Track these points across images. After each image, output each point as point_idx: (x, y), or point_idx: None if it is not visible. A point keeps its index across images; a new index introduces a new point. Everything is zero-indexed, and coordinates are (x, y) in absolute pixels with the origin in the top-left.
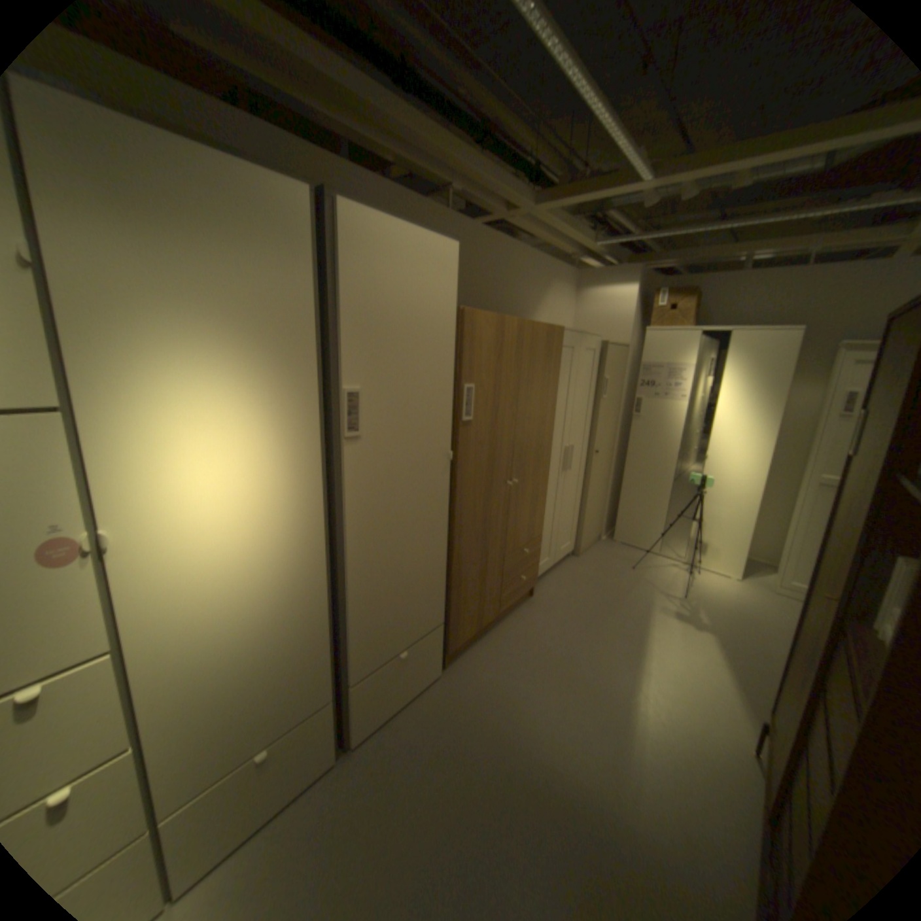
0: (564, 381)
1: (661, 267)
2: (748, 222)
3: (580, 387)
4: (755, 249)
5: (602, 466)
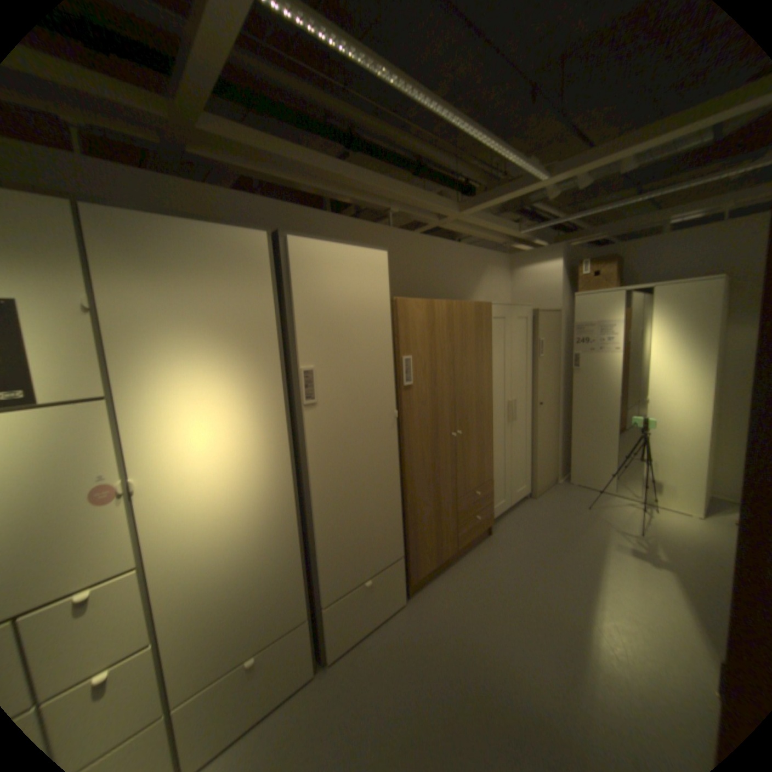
0: (500, 346)
1: (585, 242)
2: (653, 195)
3: (517, 350)
4: (669, 215)
5: (549, 416)
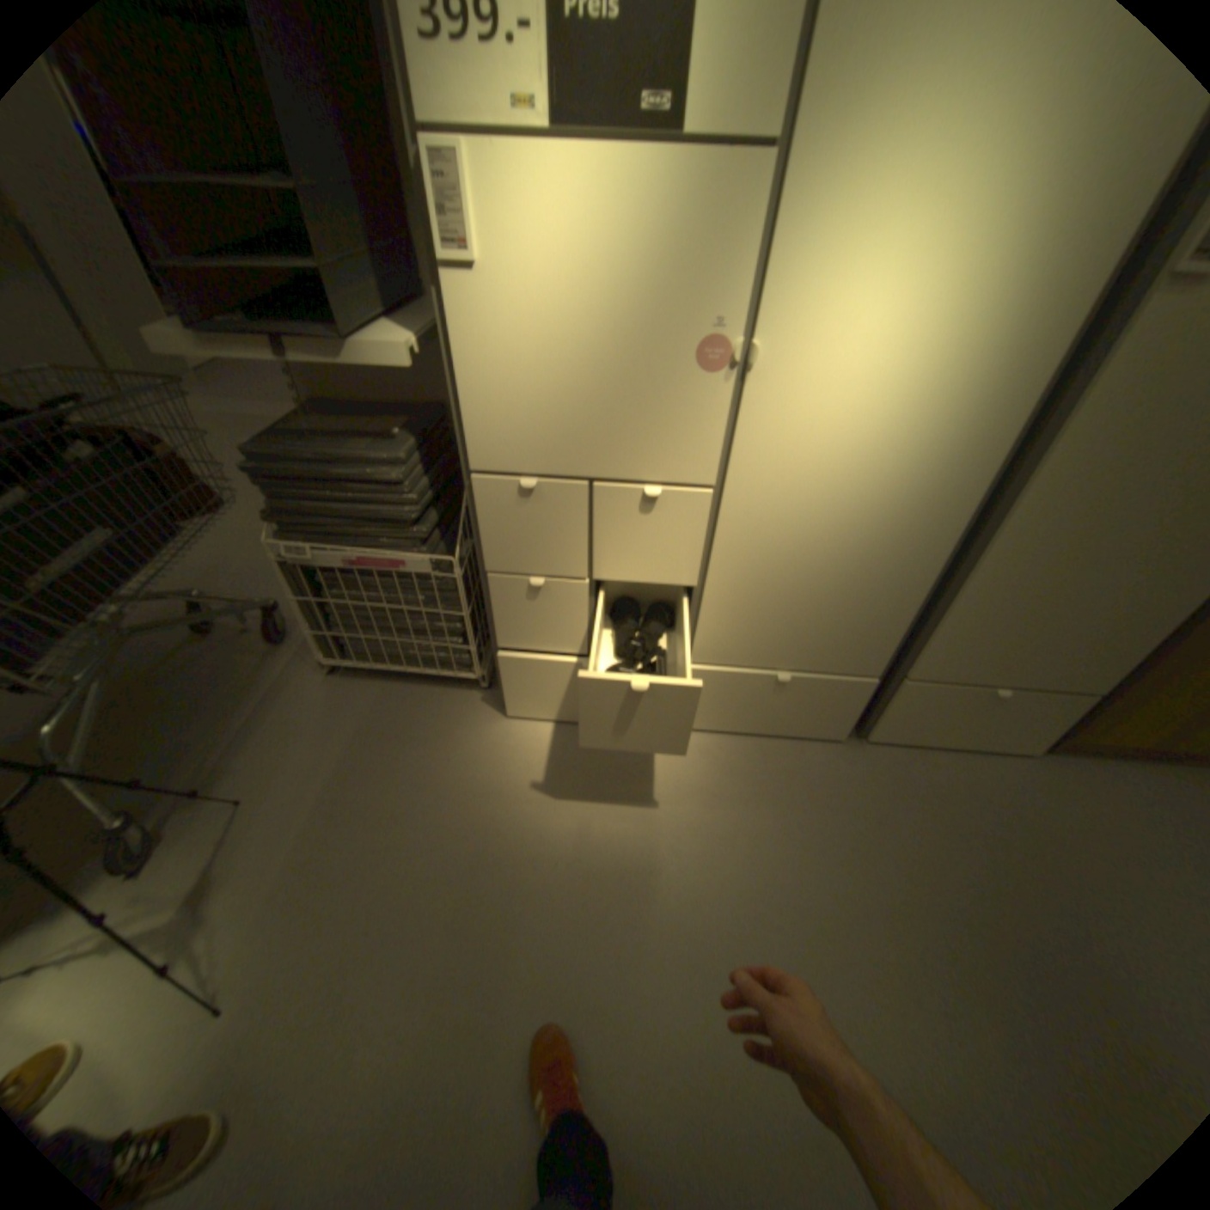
0: None
1: None
2: None
3: None
4: None
5: None
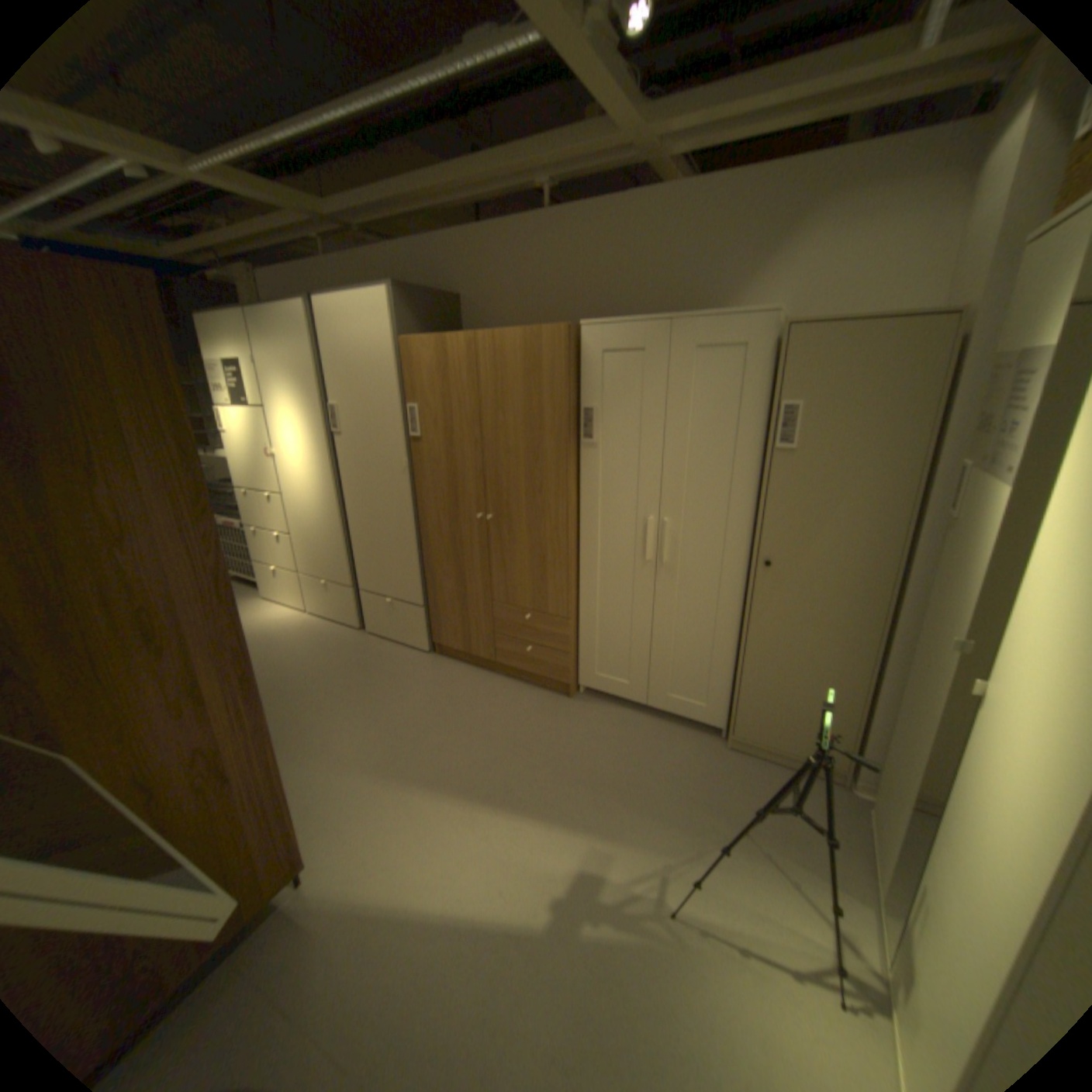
0: (626, 406)
1: None
2: None
3: (687, 420)
4: None
5: (814, 607)
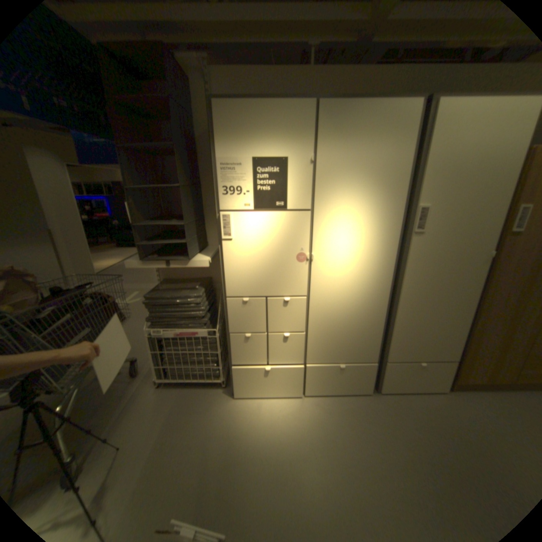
0: None
1: None
2: None
3: None
4: None
5: None
